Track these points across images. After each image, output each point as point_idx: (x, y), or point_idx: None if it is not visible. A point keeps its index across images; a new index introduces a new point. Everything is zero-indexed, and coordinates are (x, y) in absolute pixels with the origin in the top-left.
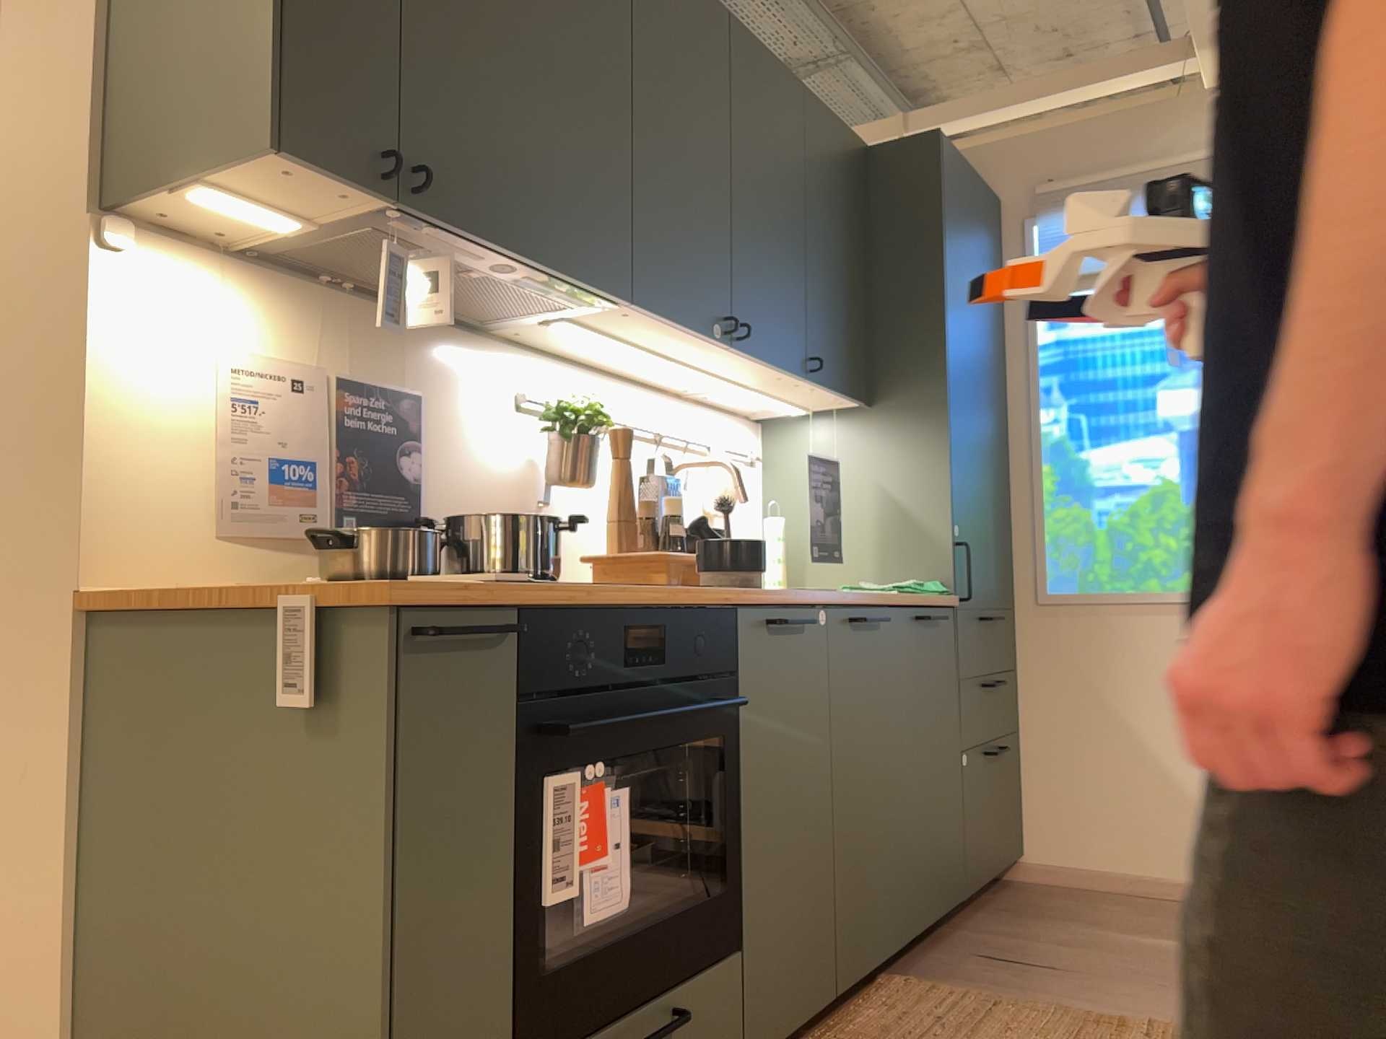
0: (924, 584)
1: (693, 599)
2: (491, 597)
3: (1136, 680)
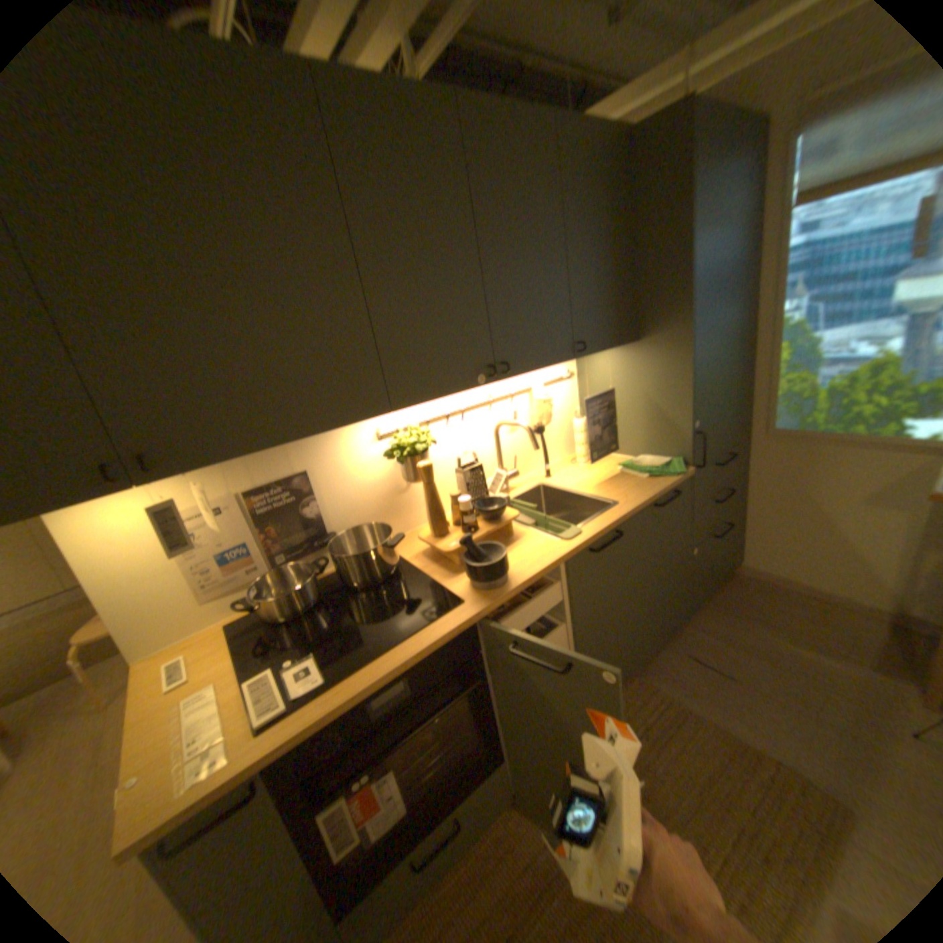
0: (669, 462)
1: (434, 640)
2: (225, 789)
3: (833, 488)
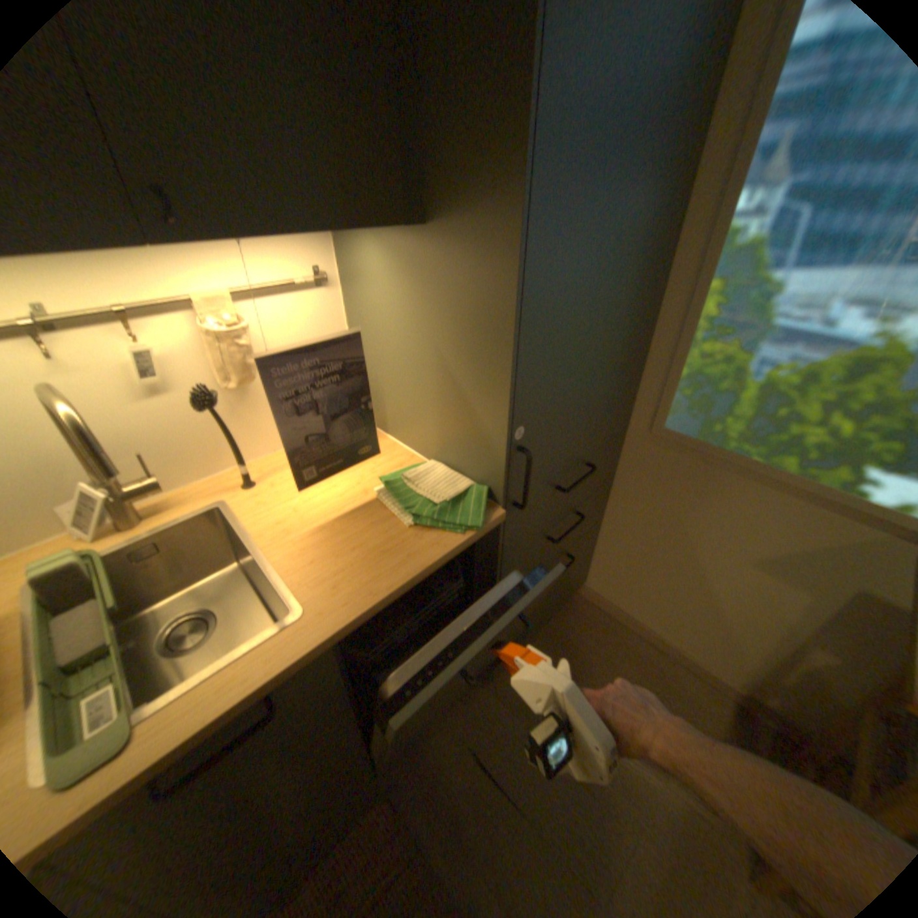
0: (467, 491)
1: None
2: None
3: (723, 532)
